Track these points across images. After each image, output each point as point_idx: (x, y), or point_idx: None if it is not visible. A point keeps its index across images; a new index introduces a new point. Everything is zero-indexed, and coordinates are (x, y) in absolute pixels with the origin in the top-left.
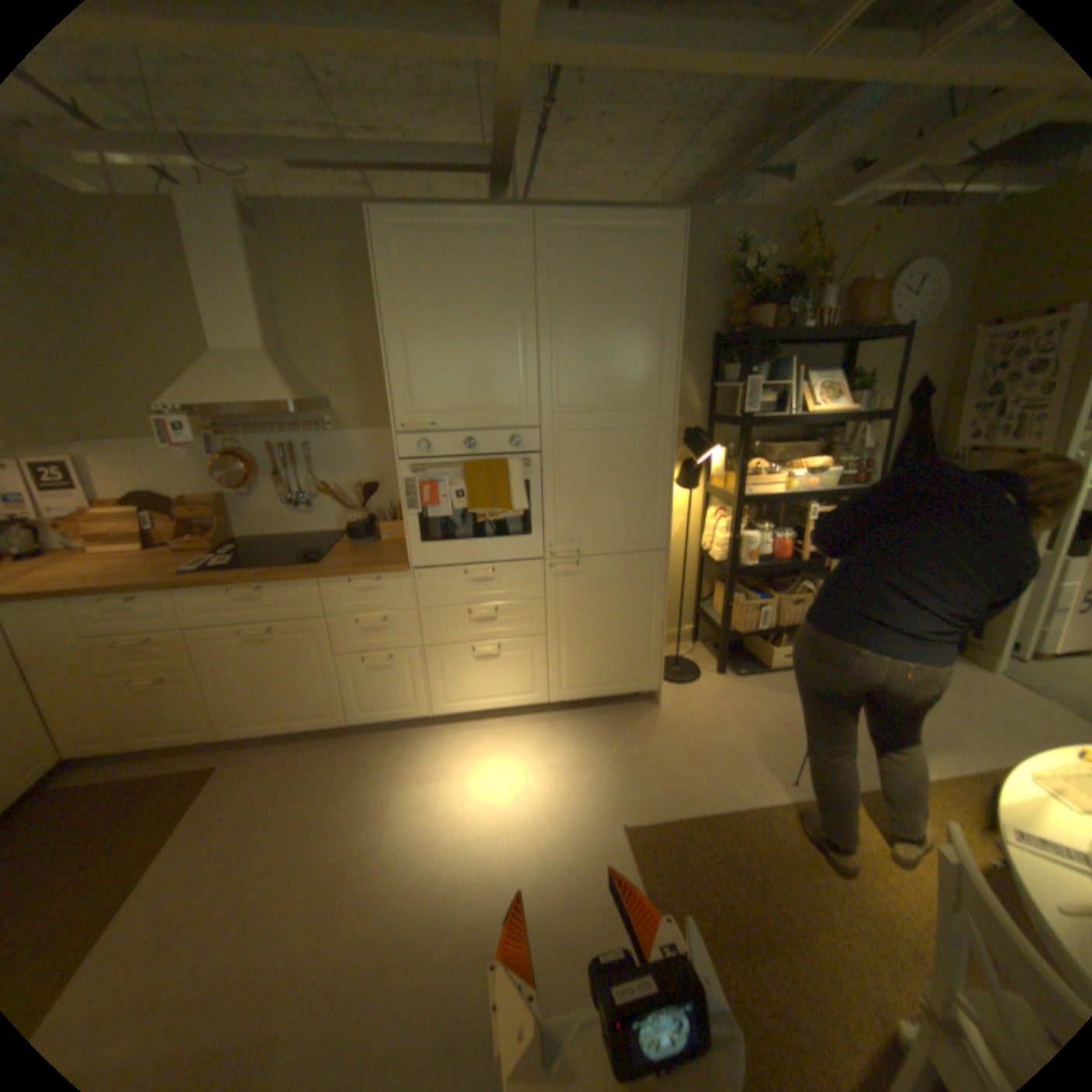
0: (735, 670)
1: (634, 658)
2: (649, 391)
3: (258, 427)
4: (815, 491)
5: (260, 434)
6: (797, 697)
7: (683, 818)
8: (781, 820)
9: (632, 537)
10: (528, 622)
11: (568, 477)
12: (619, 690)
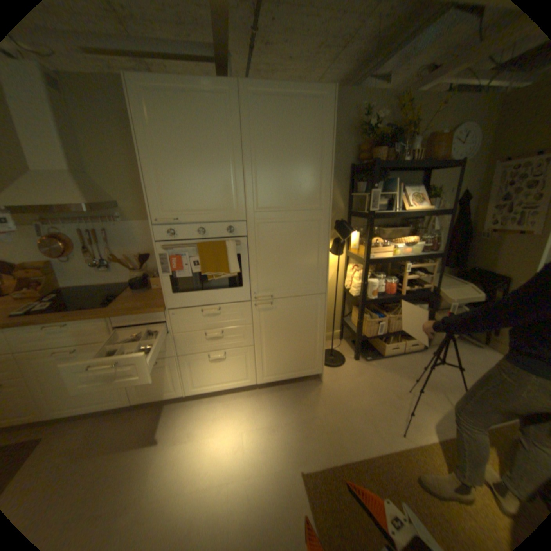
0: (364, 357)
1: (307, 356)
2: (314, 198)
3: (71, 219)
4: (409, 255)
5: (73, 223)
6: (400, 373)
7: (338, 464)
8: (397, 462)
9: (305, 286)
10: (242, 338)
11: (265, 251)
12: (298, 374)
